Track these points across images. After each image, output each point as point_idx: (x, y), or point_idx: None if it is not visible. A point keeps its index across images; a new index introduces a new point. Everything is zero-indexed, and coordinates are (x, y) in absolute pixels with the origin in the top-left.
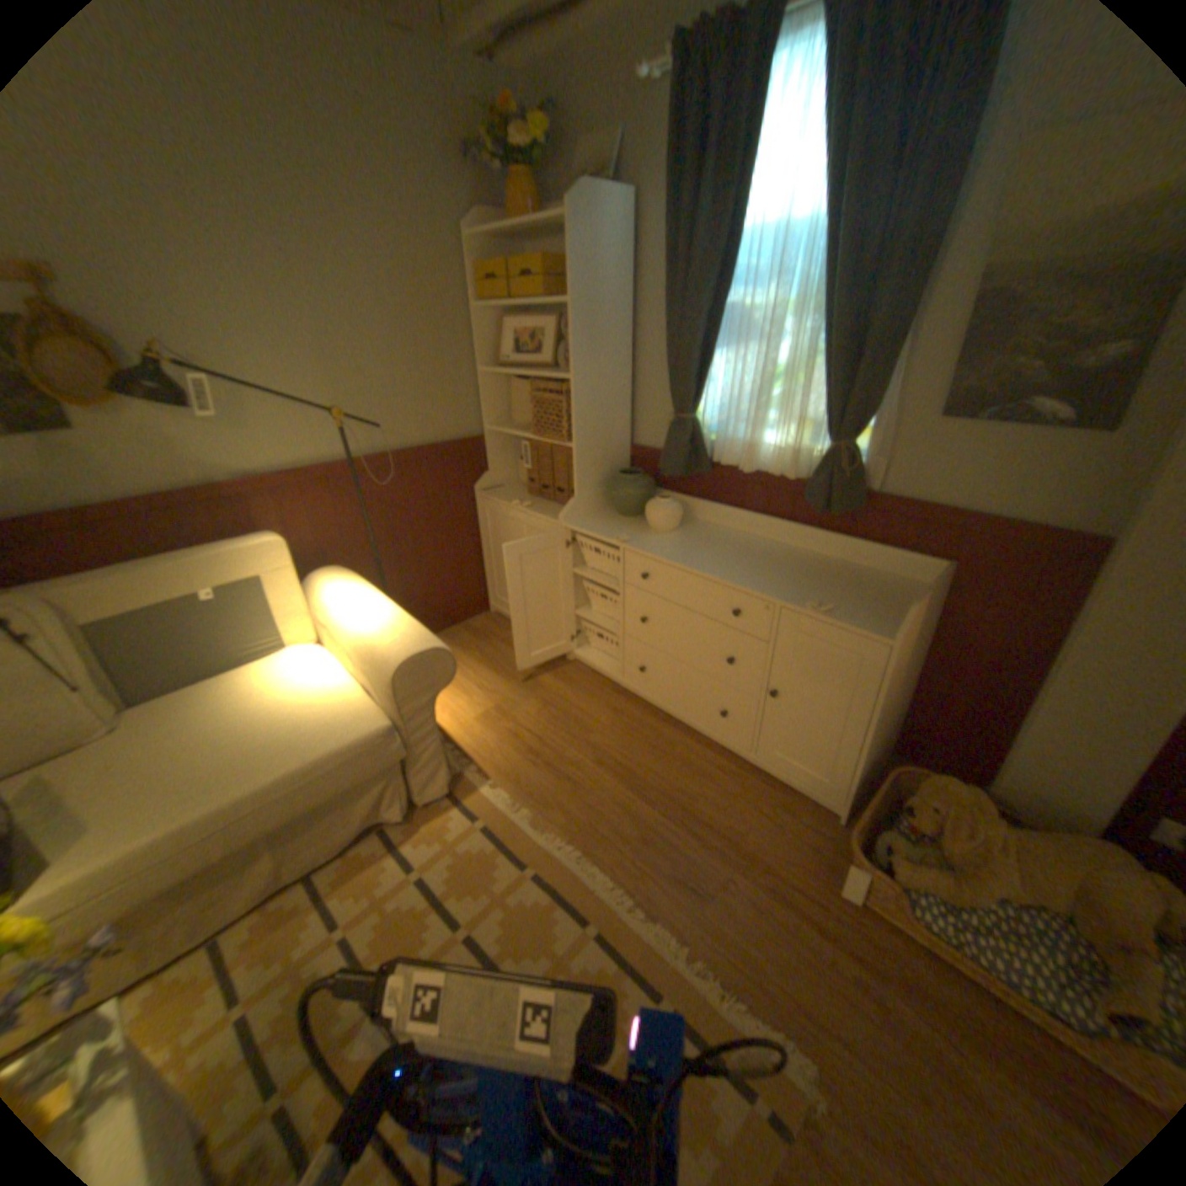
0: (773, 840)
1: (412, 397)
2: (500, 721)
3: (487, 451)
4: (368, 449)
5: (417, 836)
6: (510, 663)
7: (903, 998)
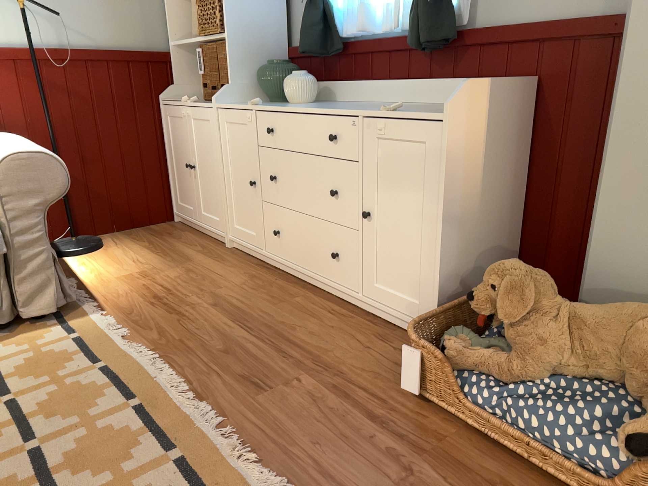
0: (357, 355)
1: (102, 8)
2: (140, 279)
3: (173, 68)
4: (58, 46)
5: (13, 339)
6: (172, 249)
7: (436, 465)
